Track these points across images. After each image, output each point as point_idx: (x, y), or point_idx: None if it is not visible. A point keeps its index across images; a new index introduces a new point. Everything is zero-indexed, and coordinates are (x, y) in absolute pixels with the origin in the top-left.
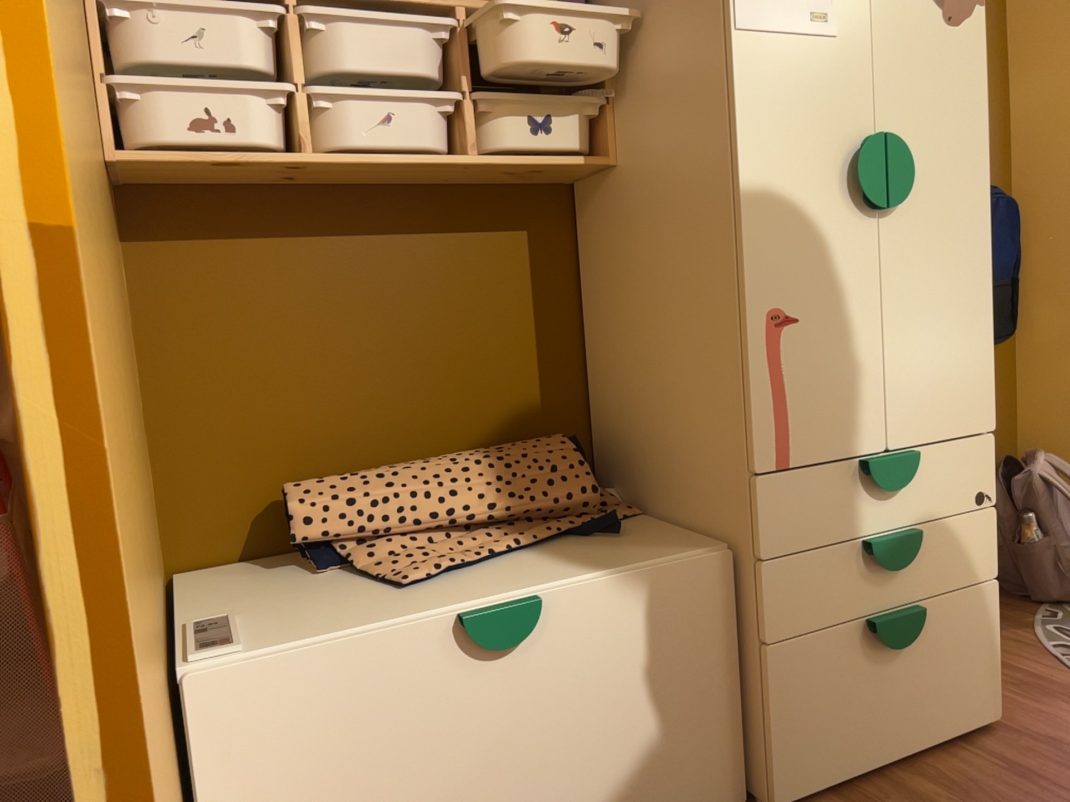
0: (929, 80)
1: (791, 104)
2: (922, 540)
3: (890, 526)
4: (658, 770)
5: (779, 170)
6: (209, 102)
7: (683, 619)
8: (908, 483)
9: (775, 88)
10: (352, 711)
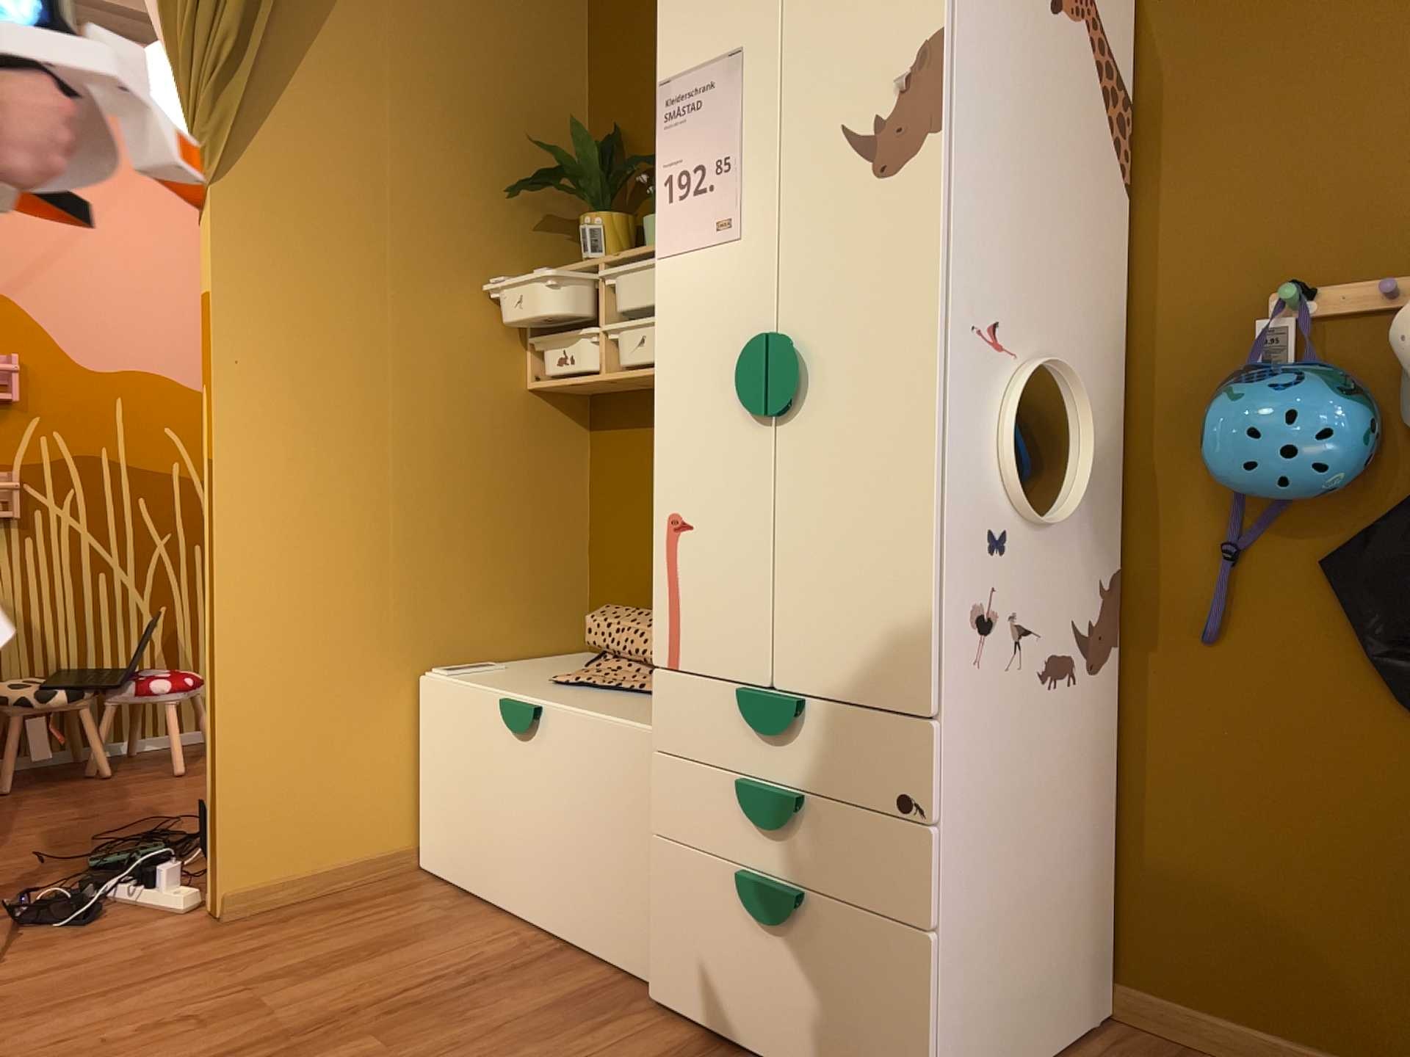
0: (849, 254)
1: (697, 315)
2: (807, 815)
3: (771, 779)
4: (598, 898)
5: (683, 380)
6: (567, 344)
7: (622, 778)
8: (781, 734)
9: (684, 303)
10: (465, 731)
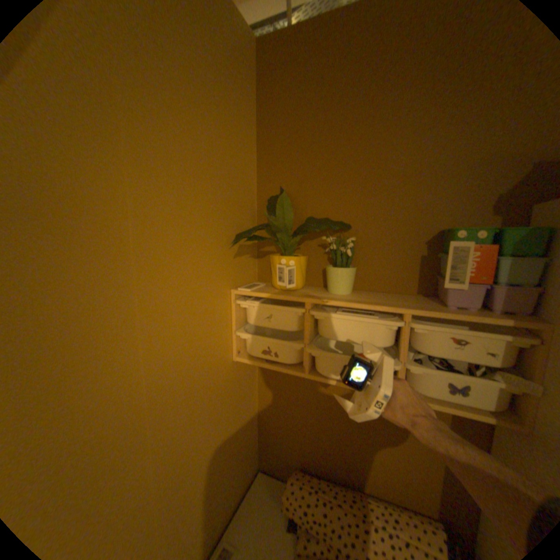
0: None
1: None
2: None
3: None
4: None
5: None
6: (270, 342)
7: None
8: None
9: None
10: None
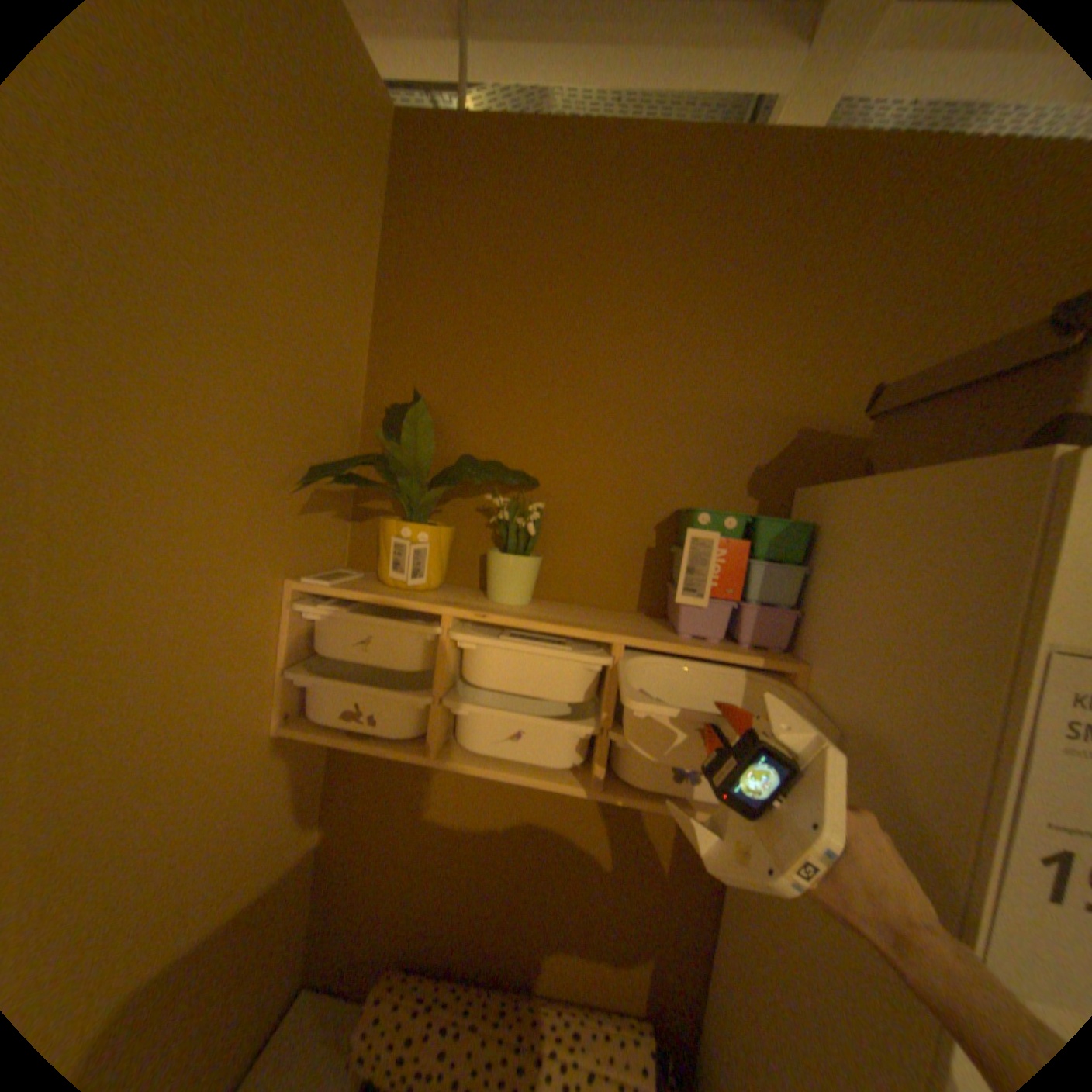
0: None
1: None
2: None
3: None
4: None
5: None
6: (362, 695)
7: None
8: None
9: None
10: None
